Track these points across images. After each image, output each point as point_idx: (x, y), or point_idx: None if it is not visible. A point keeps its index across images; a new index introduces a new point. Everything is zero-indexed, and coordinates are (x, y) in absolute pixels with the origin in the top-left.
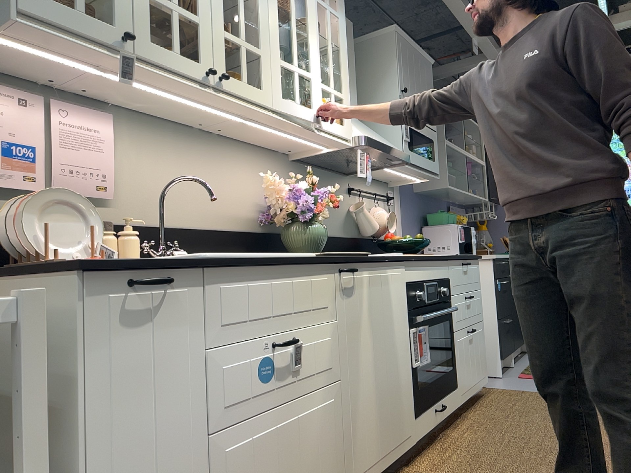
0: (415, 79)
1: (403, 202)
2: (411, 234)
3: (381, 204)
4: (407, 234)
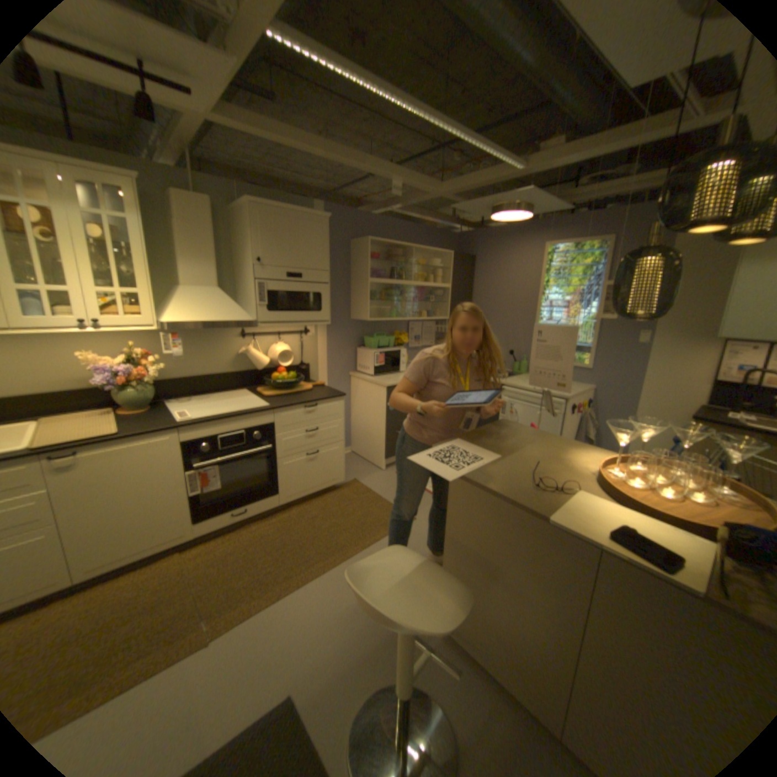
0: (286, 242)
1: (330, 331)
2: (340, 355)
3: (293, 338)
4: (334, 356)
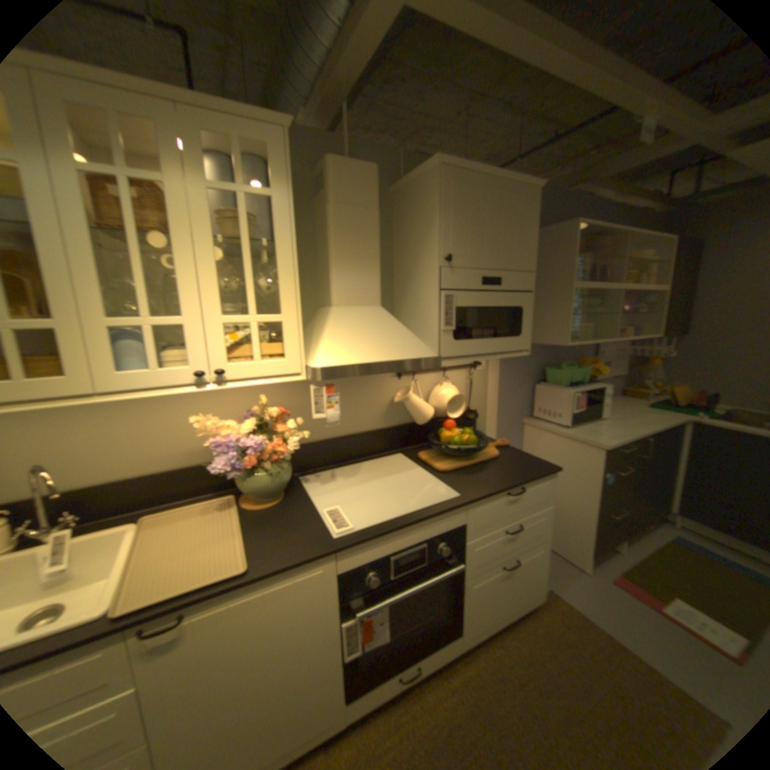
0: (483, 227)
1: (502, 361)
2: (511, 395)
3: (458, 374)
4: (504, 396)
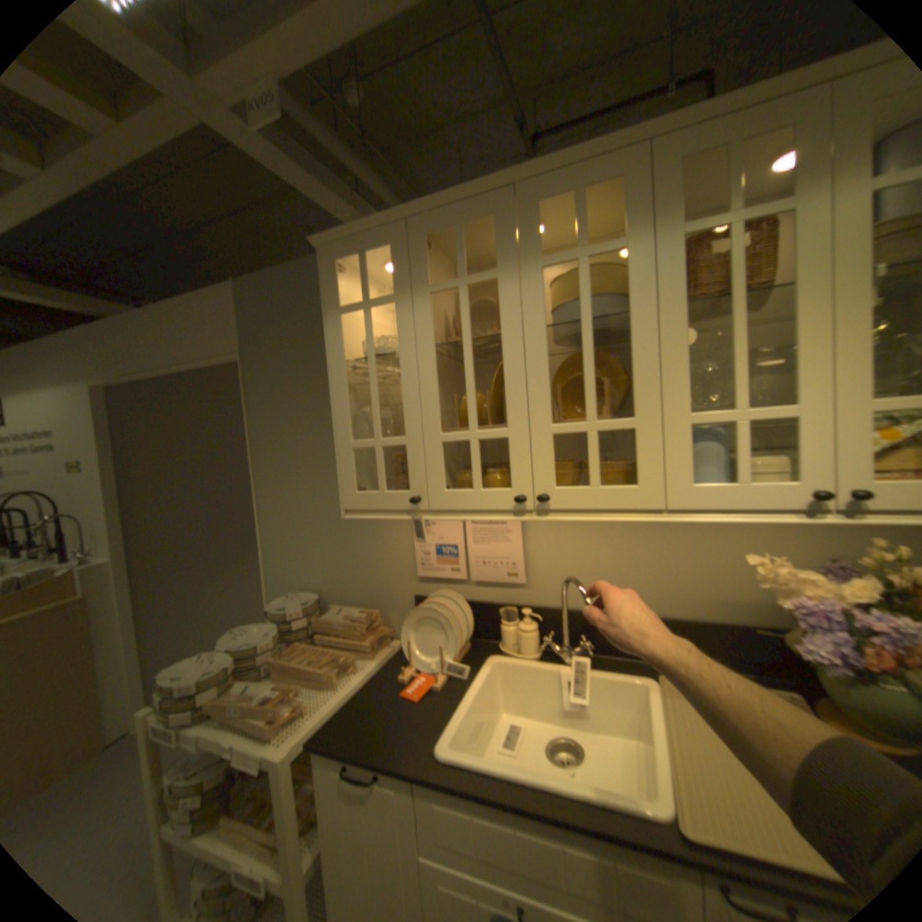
0: None
1: None
2: None
3: None
4: None
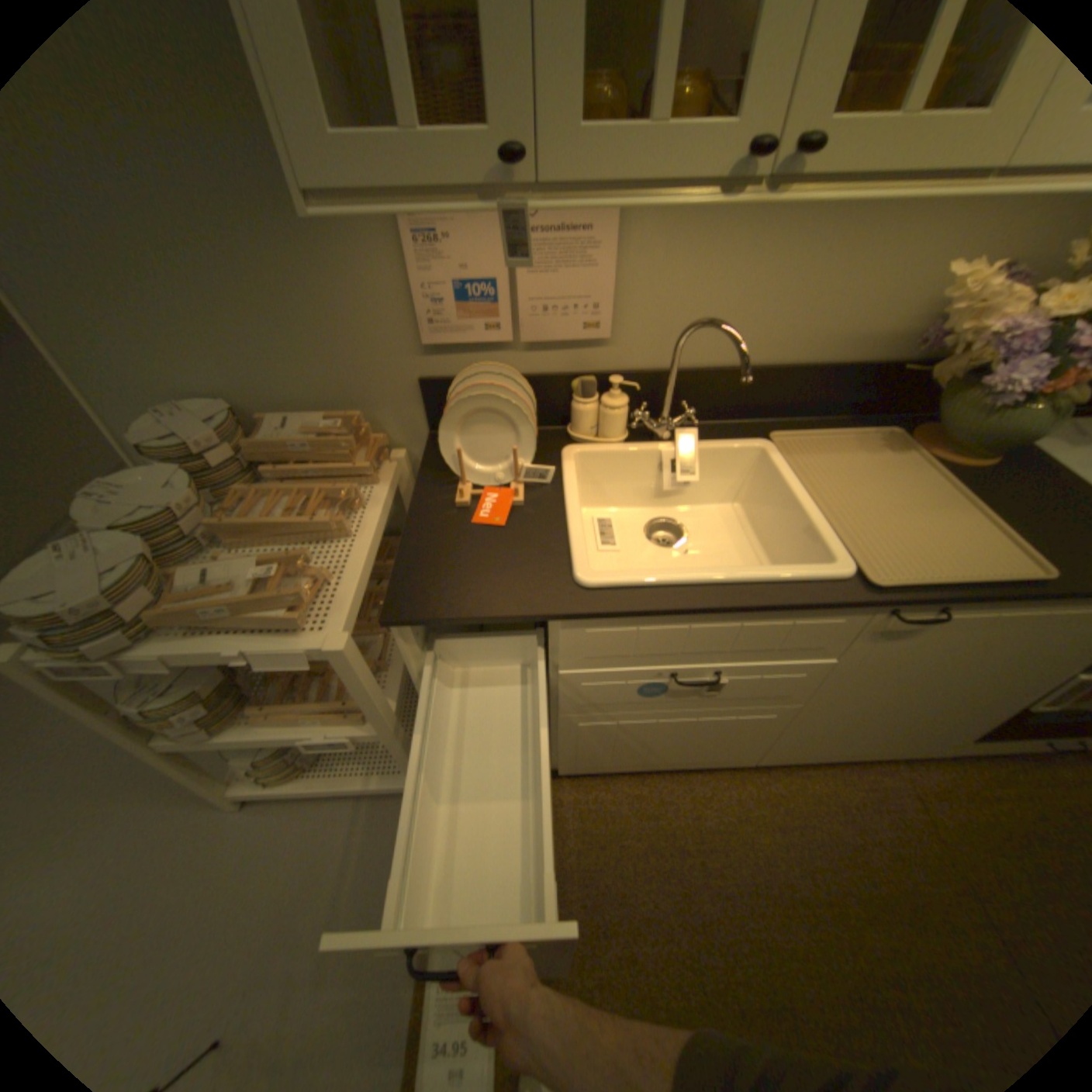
0: None
1: None
2: None
3: None
4: None
